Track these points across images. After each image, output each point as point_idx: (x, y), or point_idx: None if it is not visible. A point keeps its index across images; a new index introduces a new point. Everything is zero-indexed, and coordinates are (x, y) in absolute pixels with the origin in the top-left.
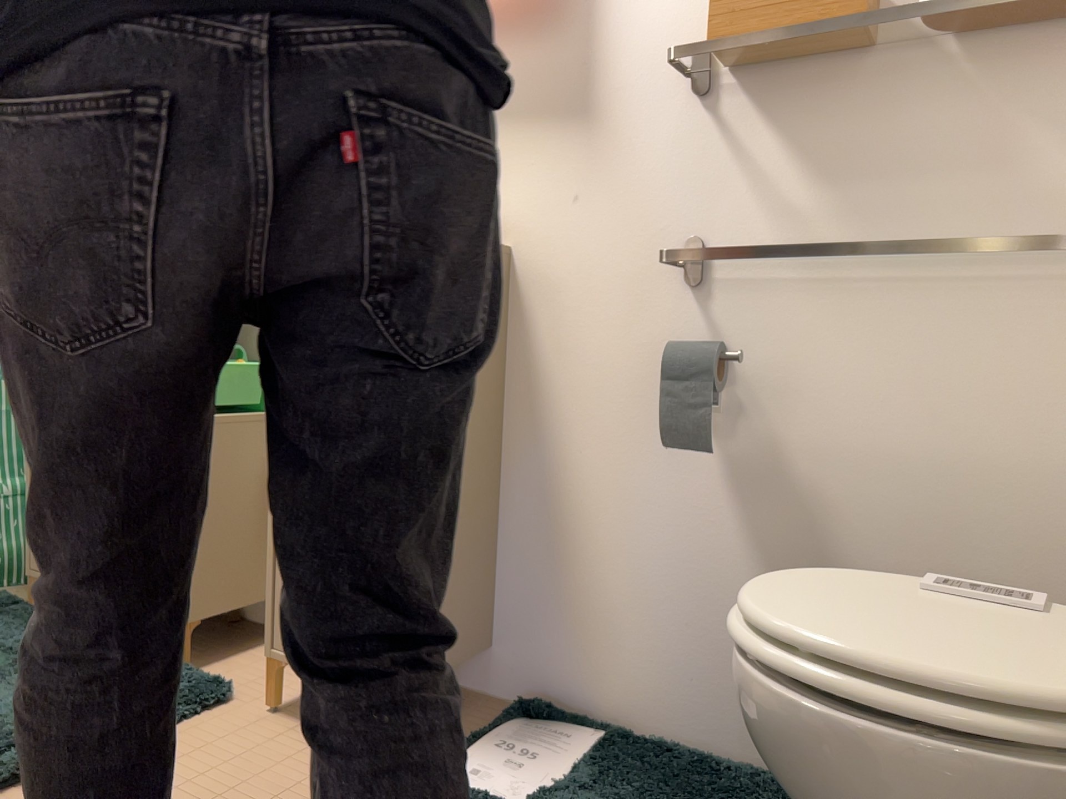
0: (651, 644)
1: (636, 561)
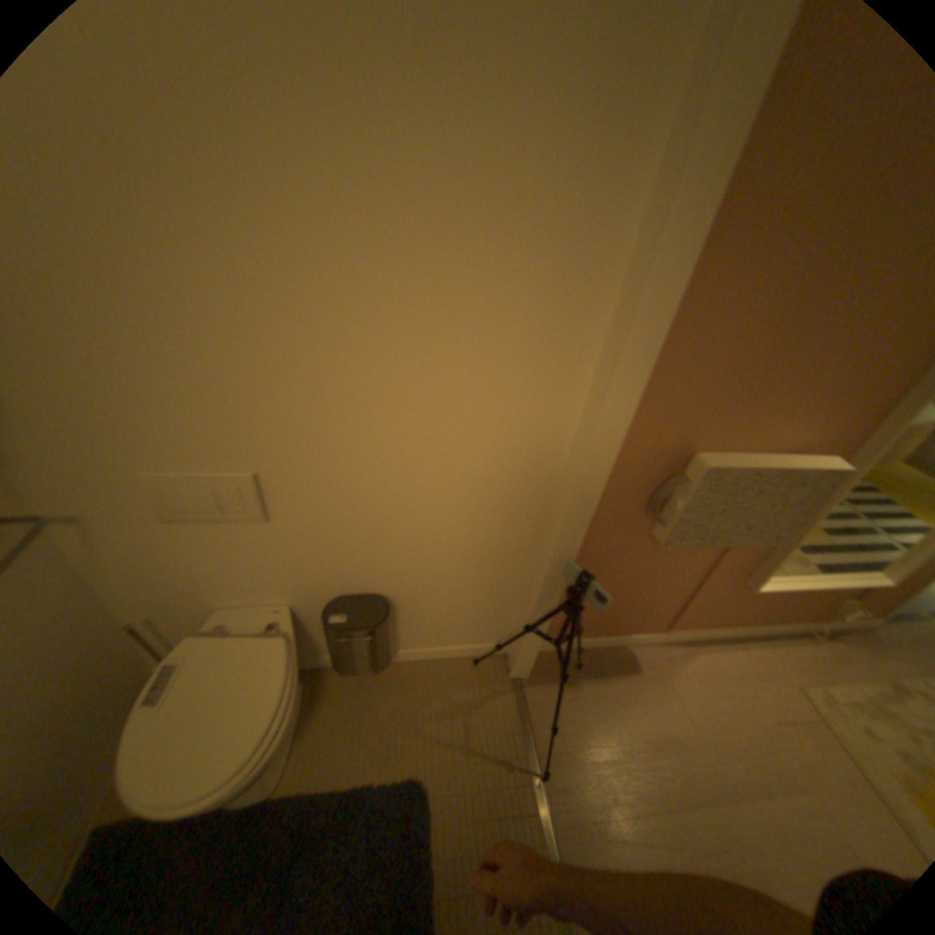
0: None
1: None
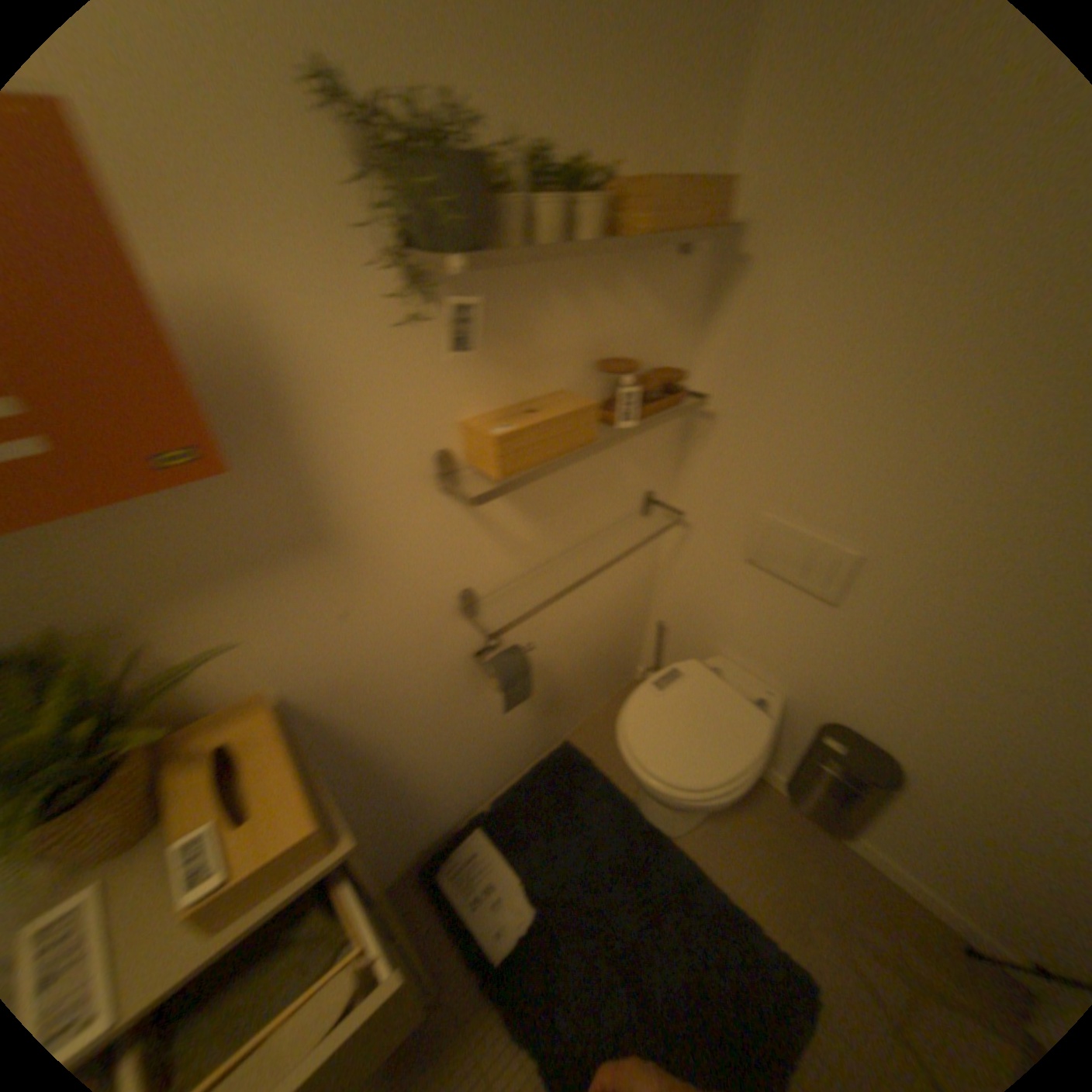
0: (478, 776)
1: (463, 758)
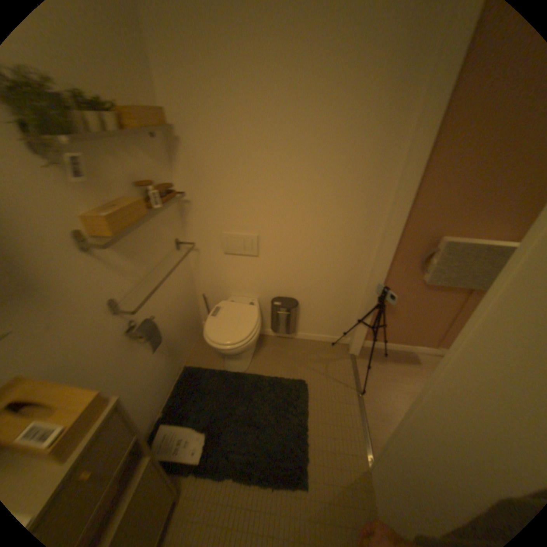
0: (149, 401)
1: (138, 393)
